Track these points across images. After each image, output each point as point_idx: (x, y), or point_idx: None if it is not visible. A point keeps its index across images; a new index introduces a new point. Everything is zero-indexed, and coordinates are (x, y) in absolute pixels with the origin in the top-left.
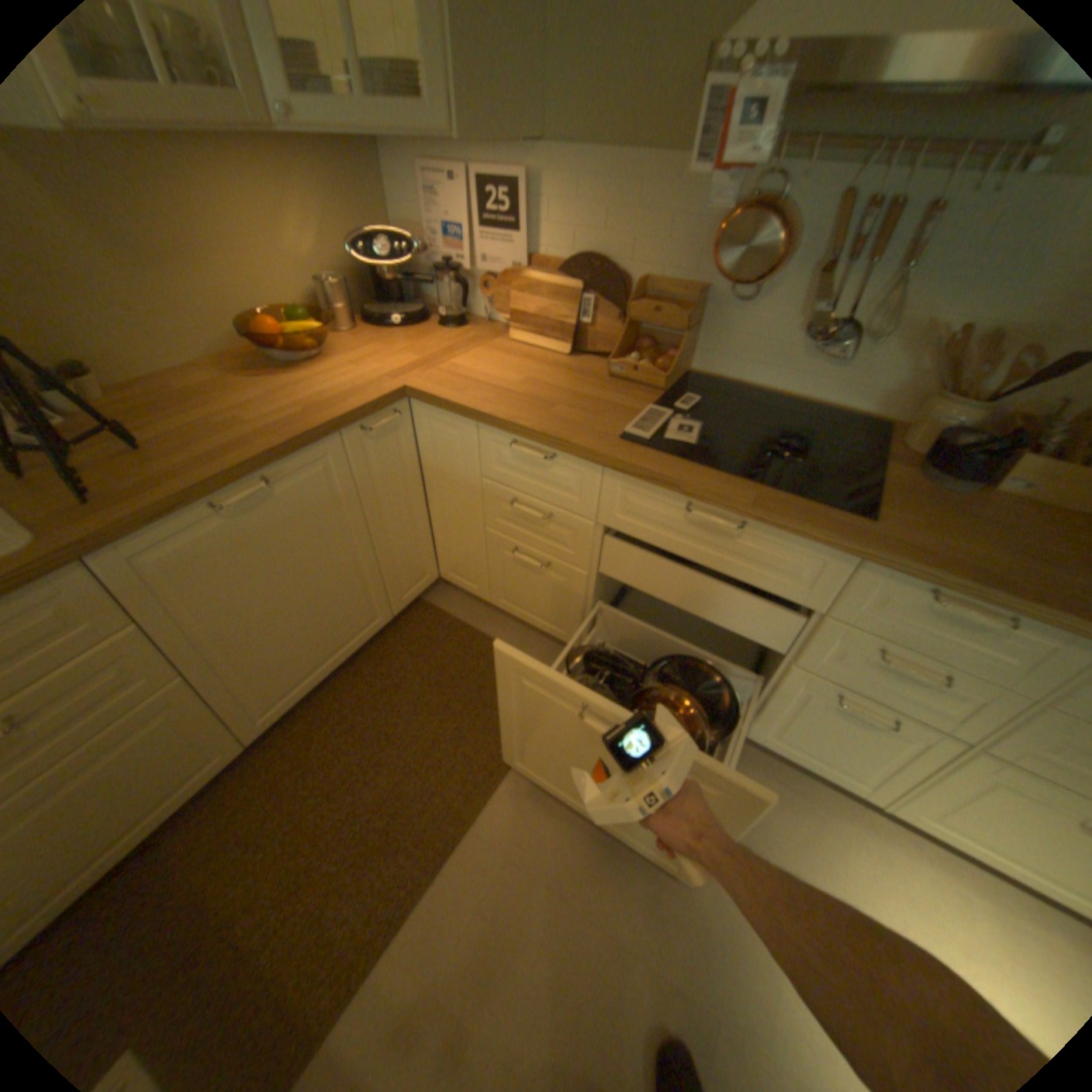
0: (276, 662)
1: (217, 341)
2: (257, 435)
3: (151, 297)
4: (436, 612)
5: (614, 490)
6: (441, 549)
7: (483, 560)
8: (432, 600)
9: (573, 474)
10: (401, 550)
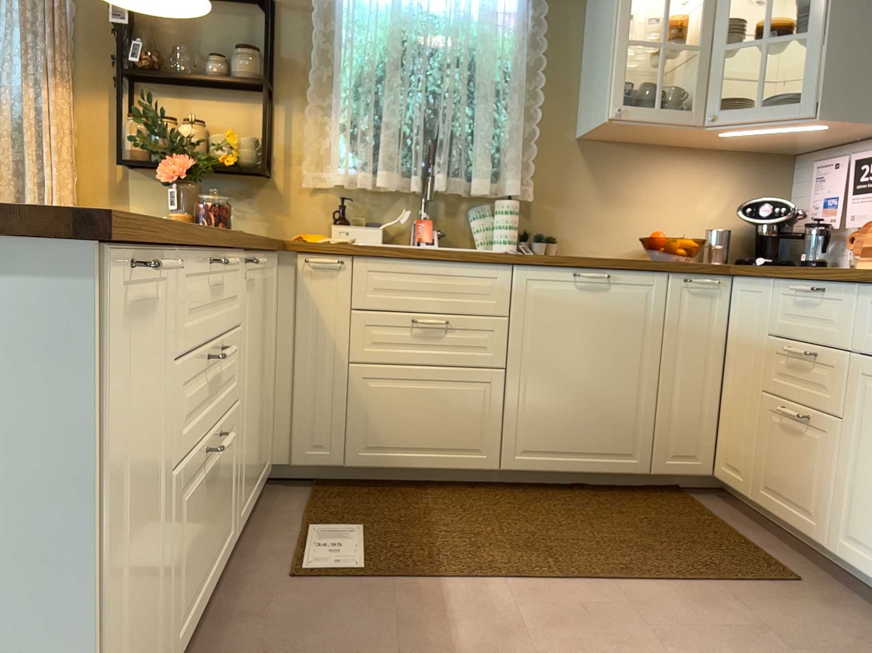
0: (551, 415)
1: (627, 251)
2: (618, 258)
3: (605, 217)
4: (694, 502)
5: (867, 309)
6: (722, 434)
7: (754, 437)
8: (696, 497)
9: (837, 305)
10: (681, 406)
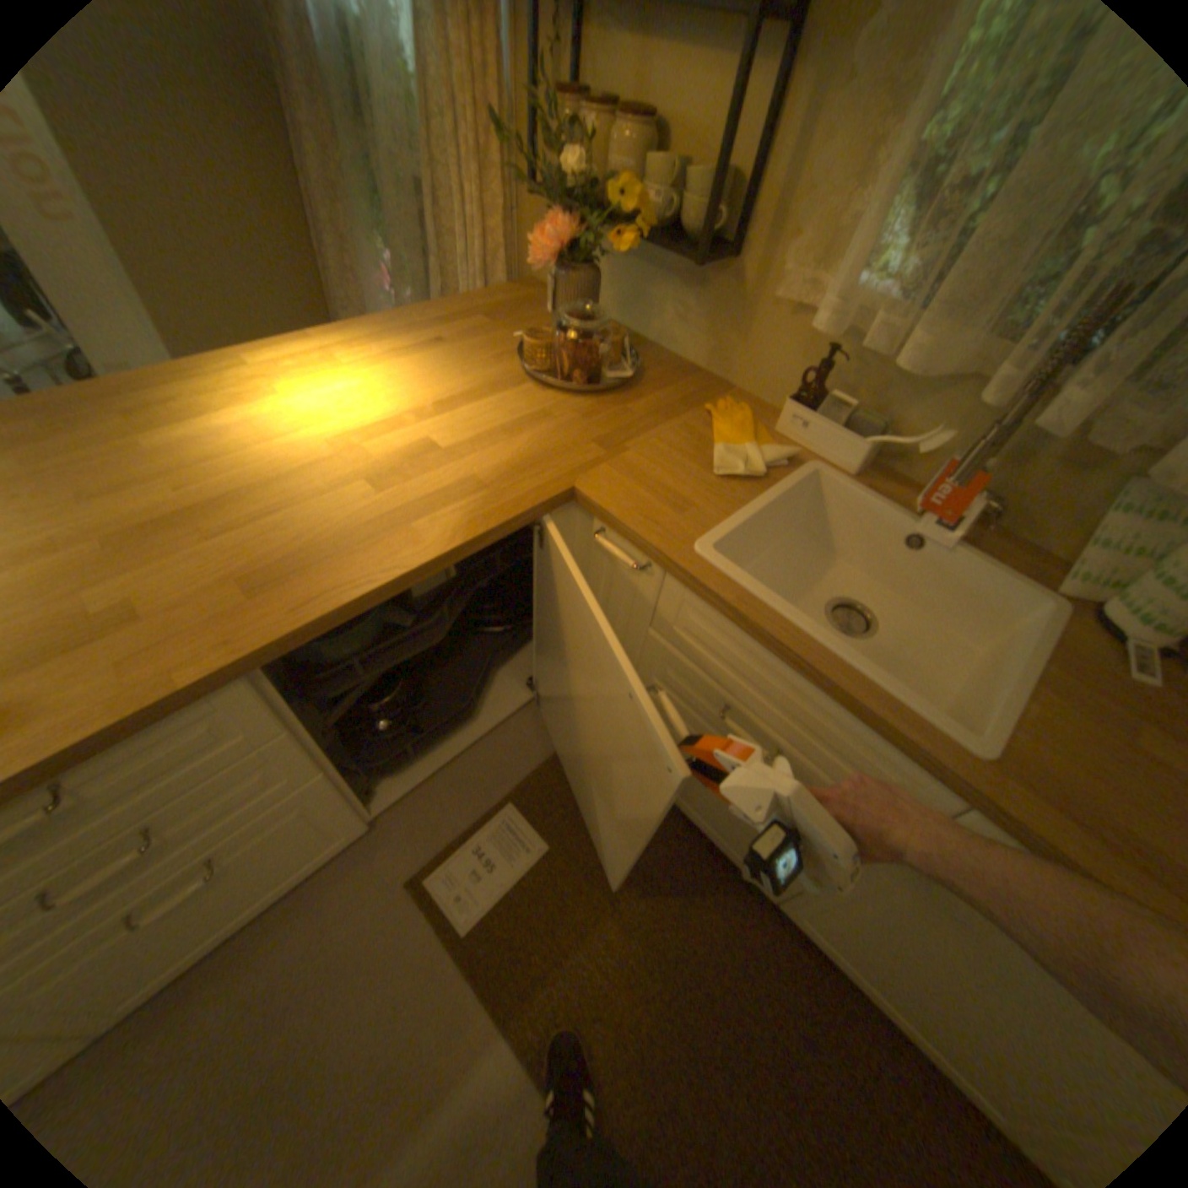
0: (891, 963)
1: None
2: None
3: None
4: None
5: None
6: None
7: None
8: None
9: None
10: None
